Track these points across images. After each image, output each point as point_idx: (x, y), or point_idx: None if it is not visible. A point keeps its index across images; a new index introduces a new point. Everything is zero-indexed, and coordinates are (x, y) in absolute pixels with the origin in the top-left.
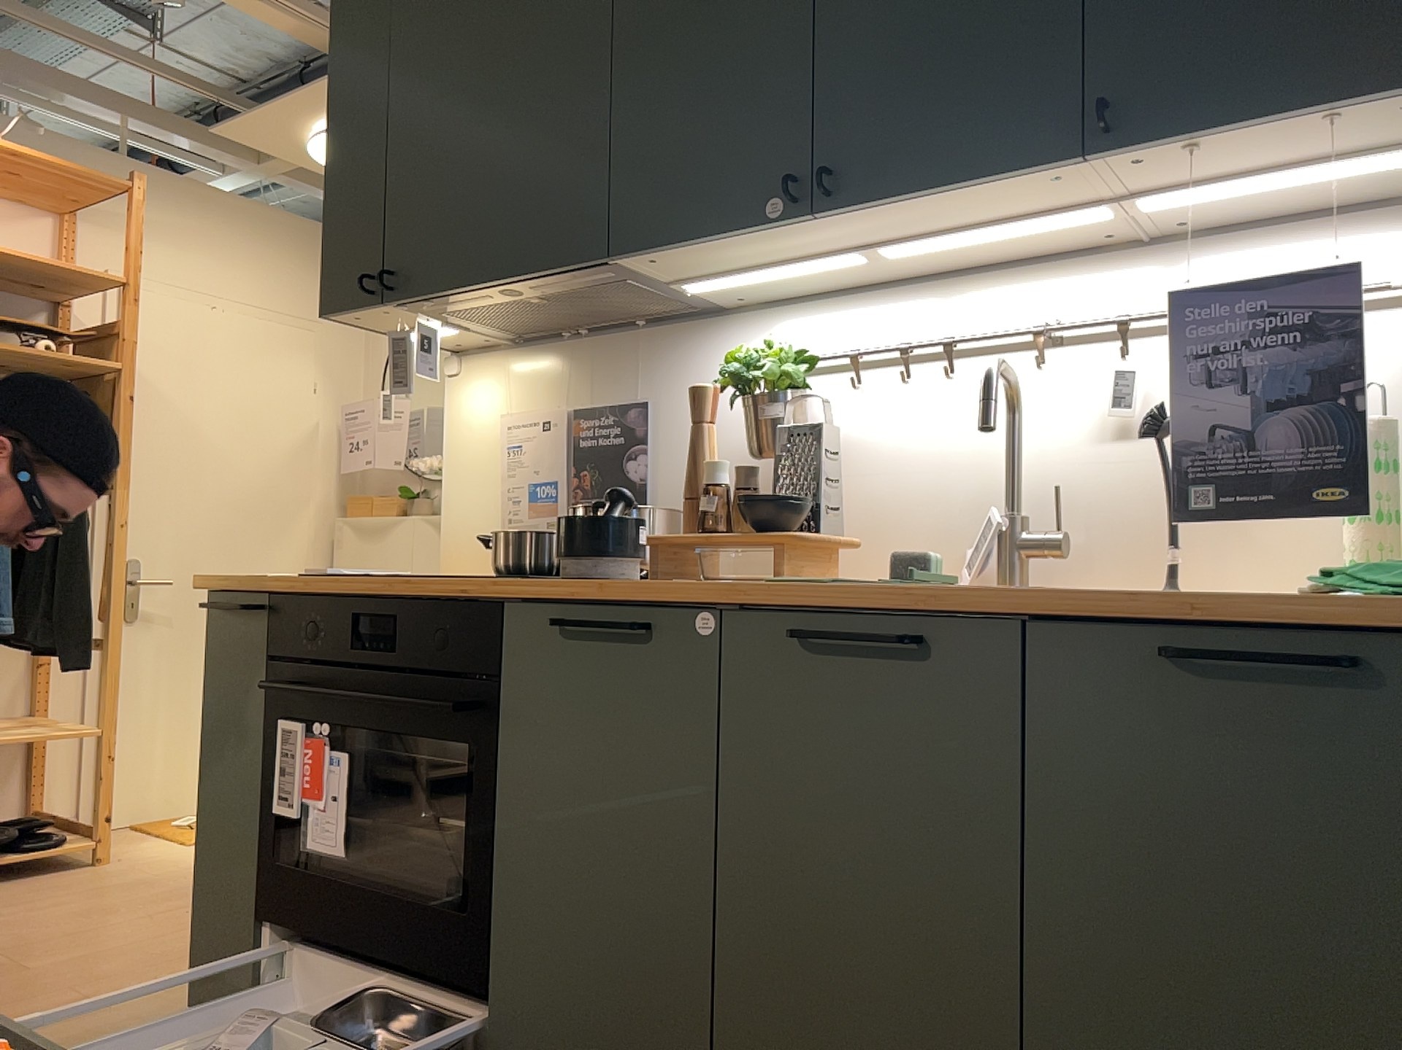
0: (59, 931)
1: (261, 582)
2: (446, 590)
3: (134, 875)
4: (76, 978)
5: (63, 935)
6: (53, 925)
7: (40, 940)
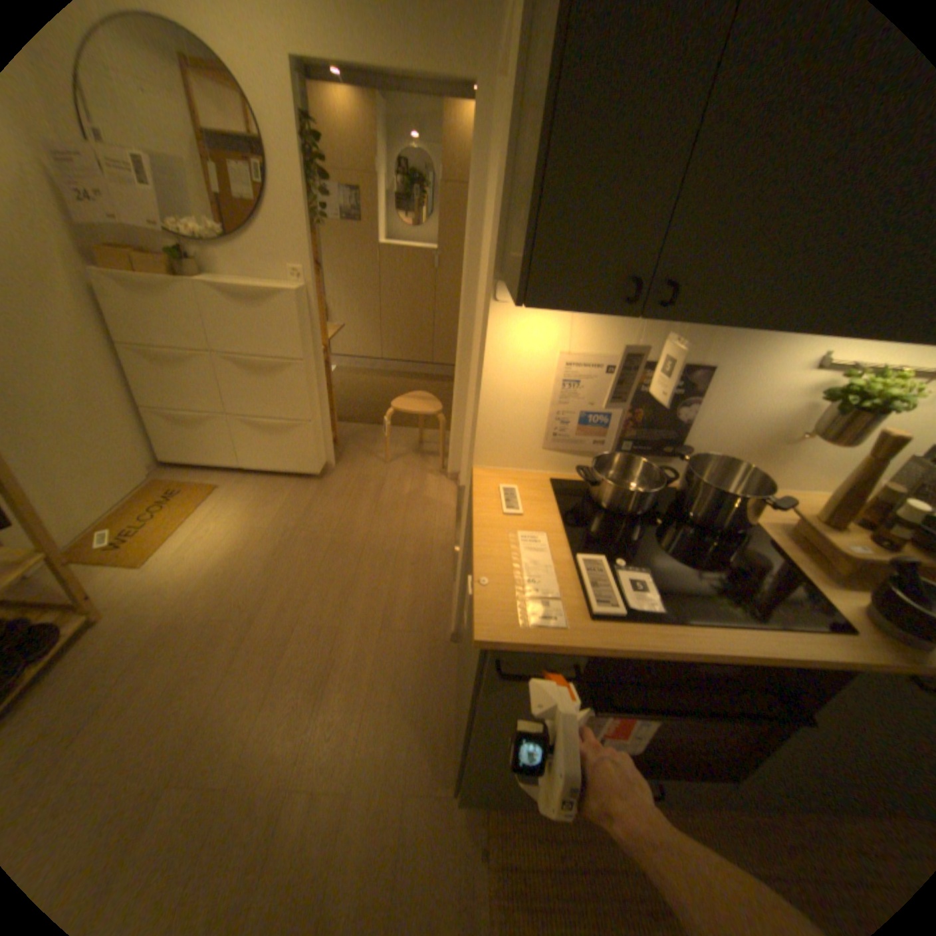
0: (180, 726)
1: (589, 652)
2: (807, 654)
3: (144, 624)
4: (275, 775)
5: (193, 729)
6: (168, 722)
7: (181, 745)
